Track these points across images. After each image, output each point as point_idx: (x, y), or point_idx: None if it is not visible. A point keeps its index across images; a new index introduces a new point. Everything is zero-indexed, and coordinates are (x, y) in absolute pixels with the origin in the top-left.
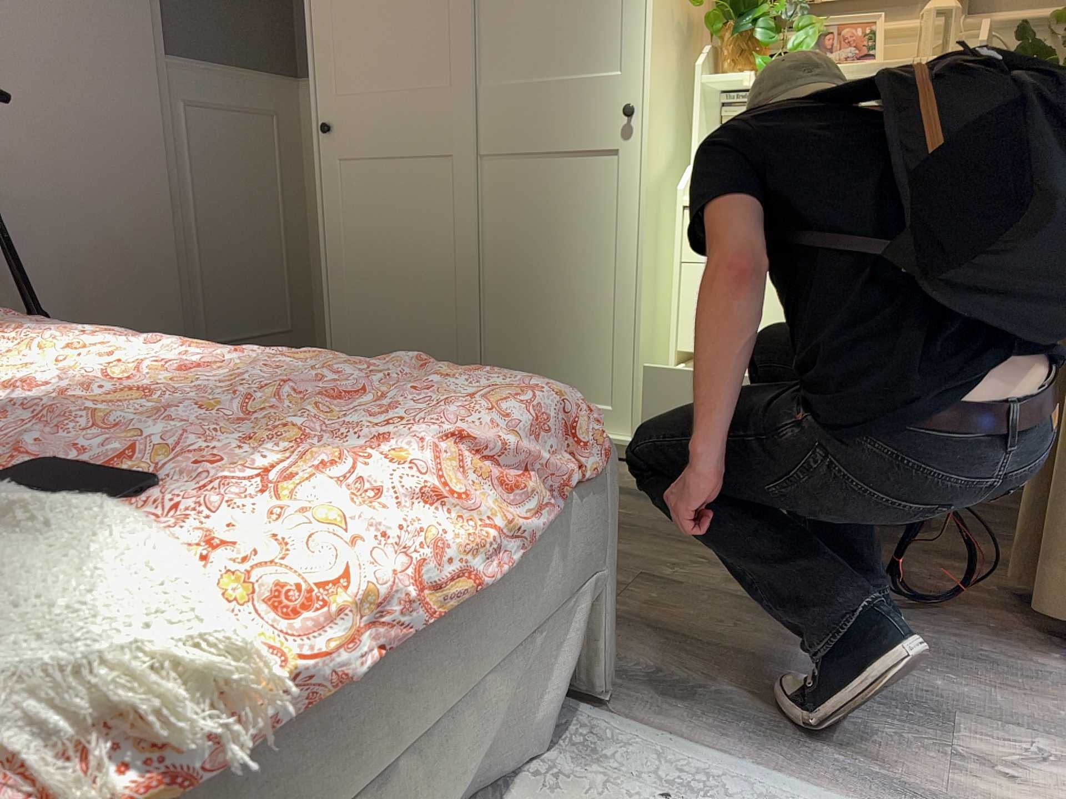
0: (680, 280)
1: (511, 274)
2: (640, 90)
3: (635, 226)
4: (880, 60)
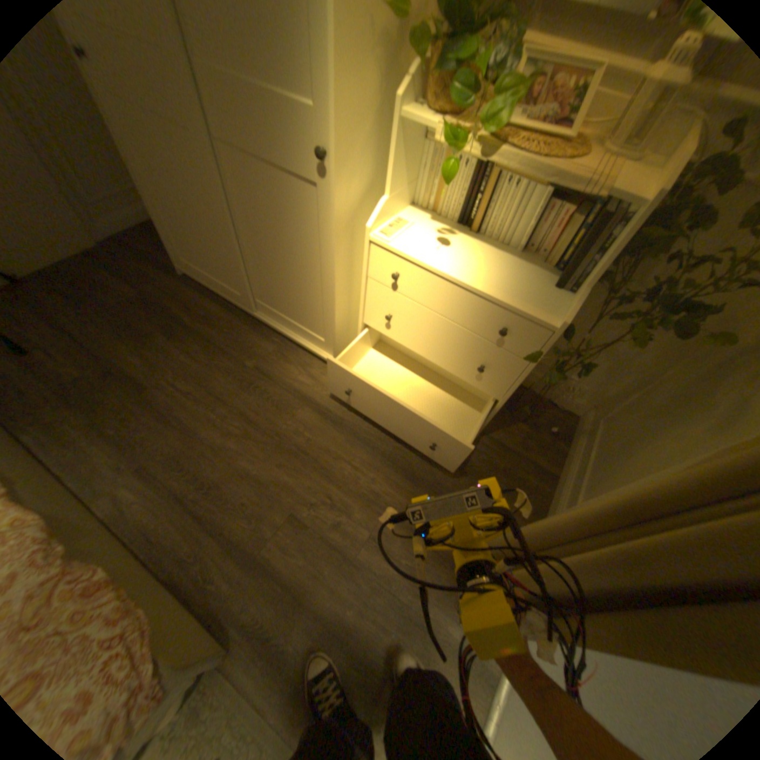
0: (366, 285)
1: (257, 240)
2: (331, 132)
3: (332, 249)
4: (576, 129)
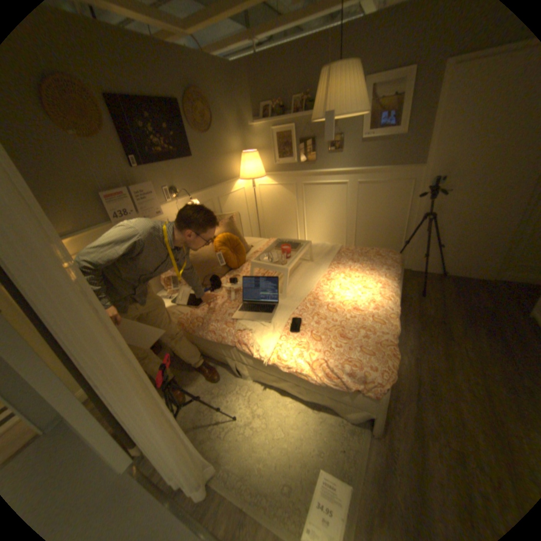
0: None
1: None
2: None
3: None
4: None
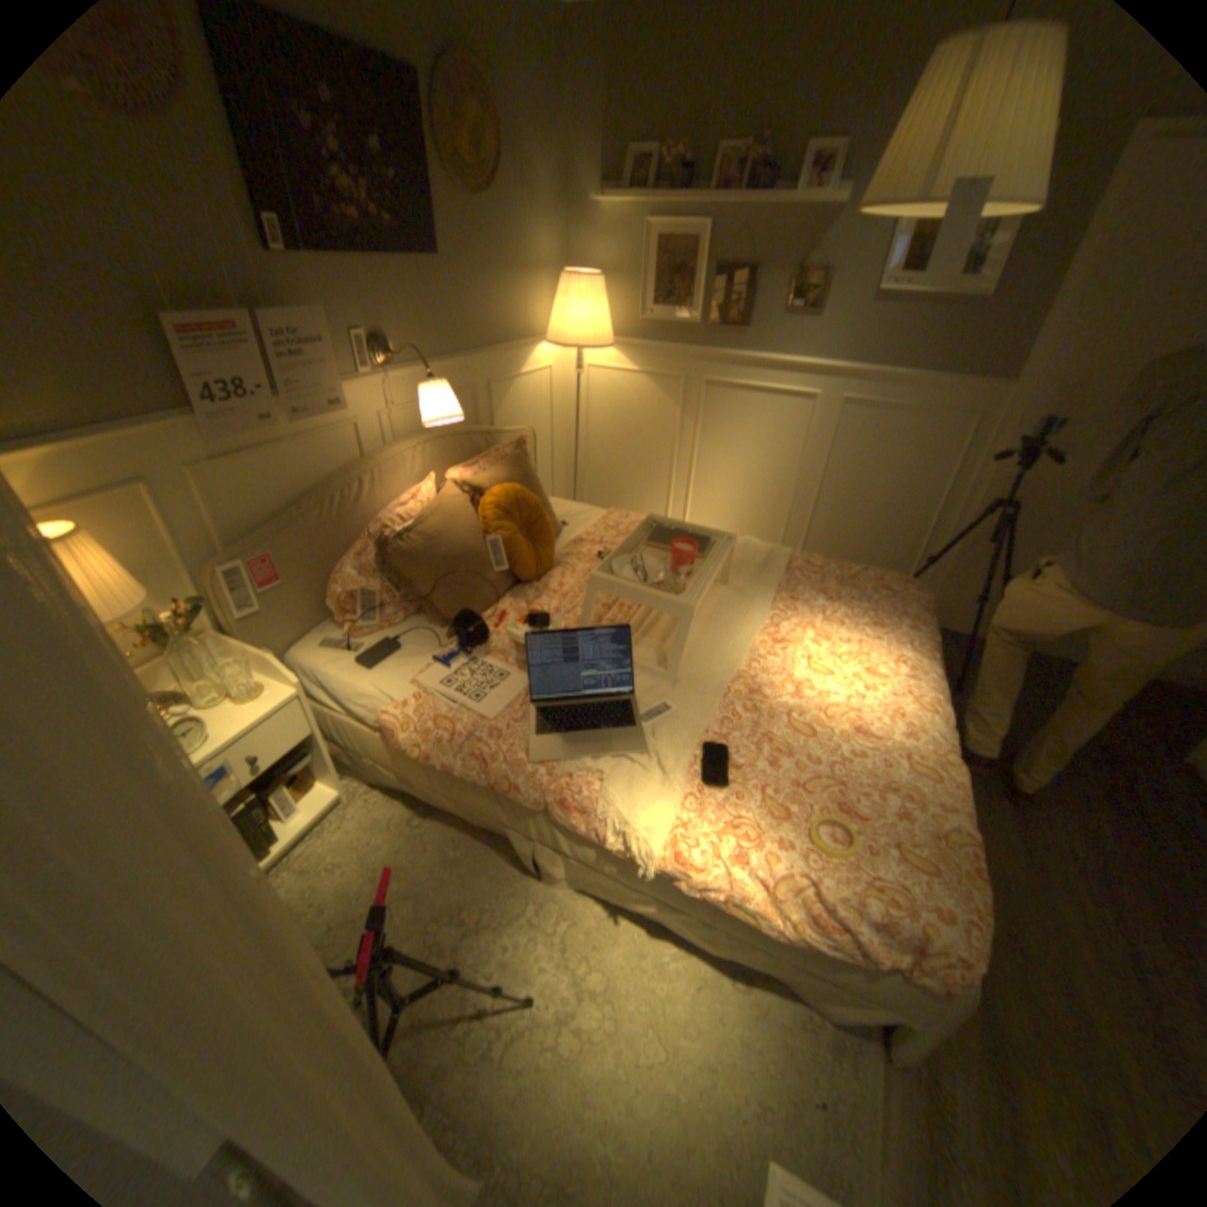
0: None
1: None
2: None
3: None
4: None
